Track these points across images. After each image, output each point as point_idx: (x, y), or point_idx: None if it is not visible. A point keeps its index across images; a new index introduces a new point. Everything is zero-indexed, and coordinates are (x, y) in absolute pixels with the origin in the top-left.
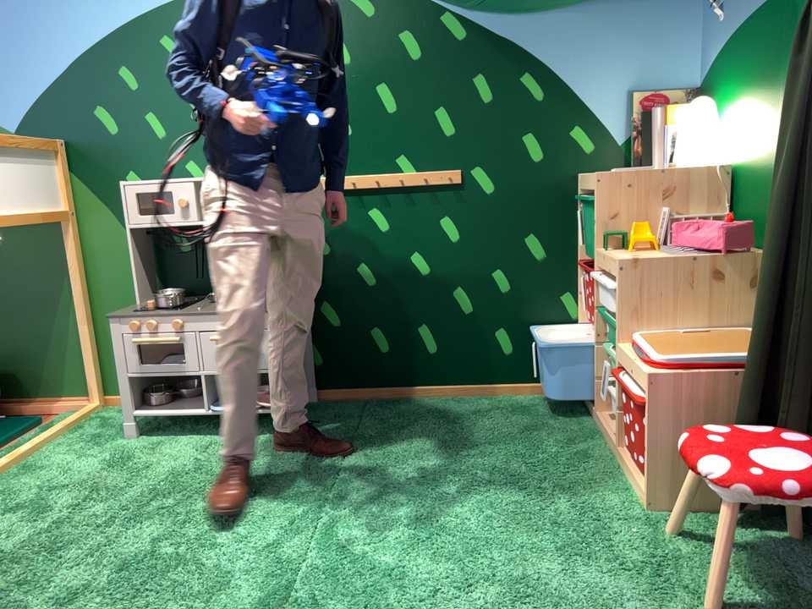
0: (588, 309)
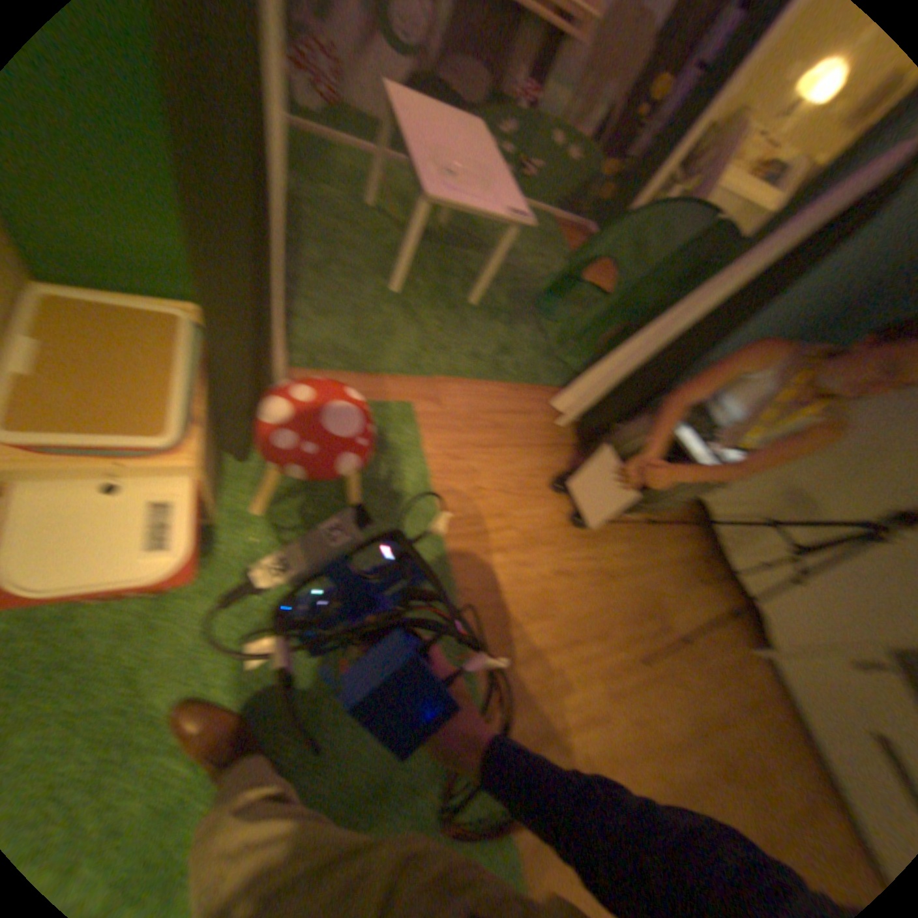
0: None
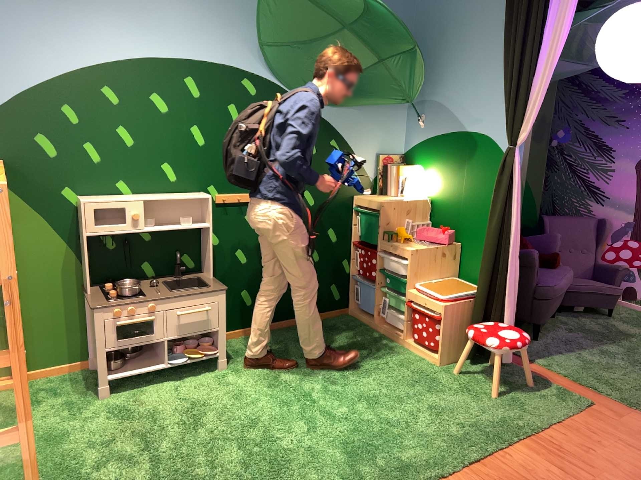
0: (363, 269)
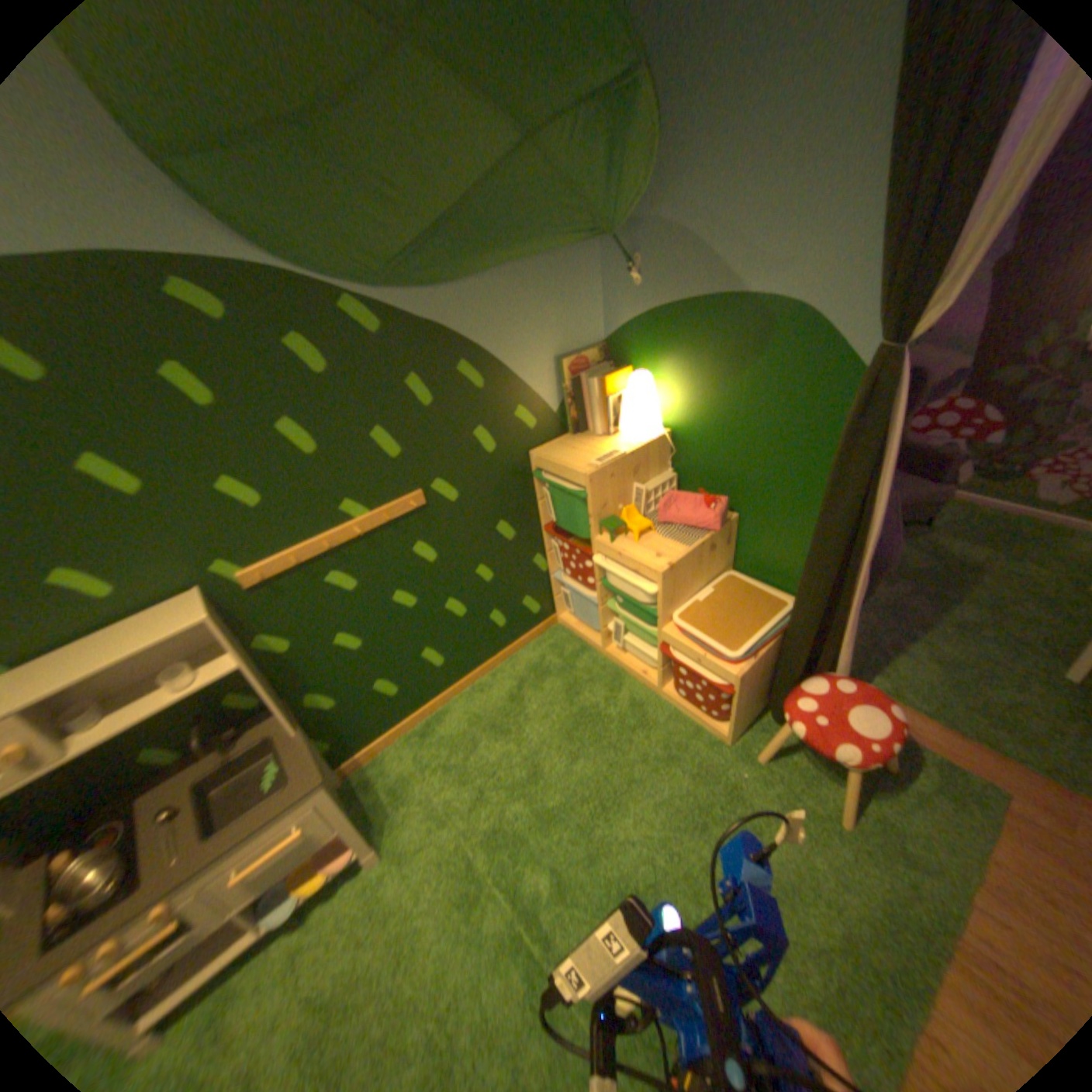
0: (573, 573)
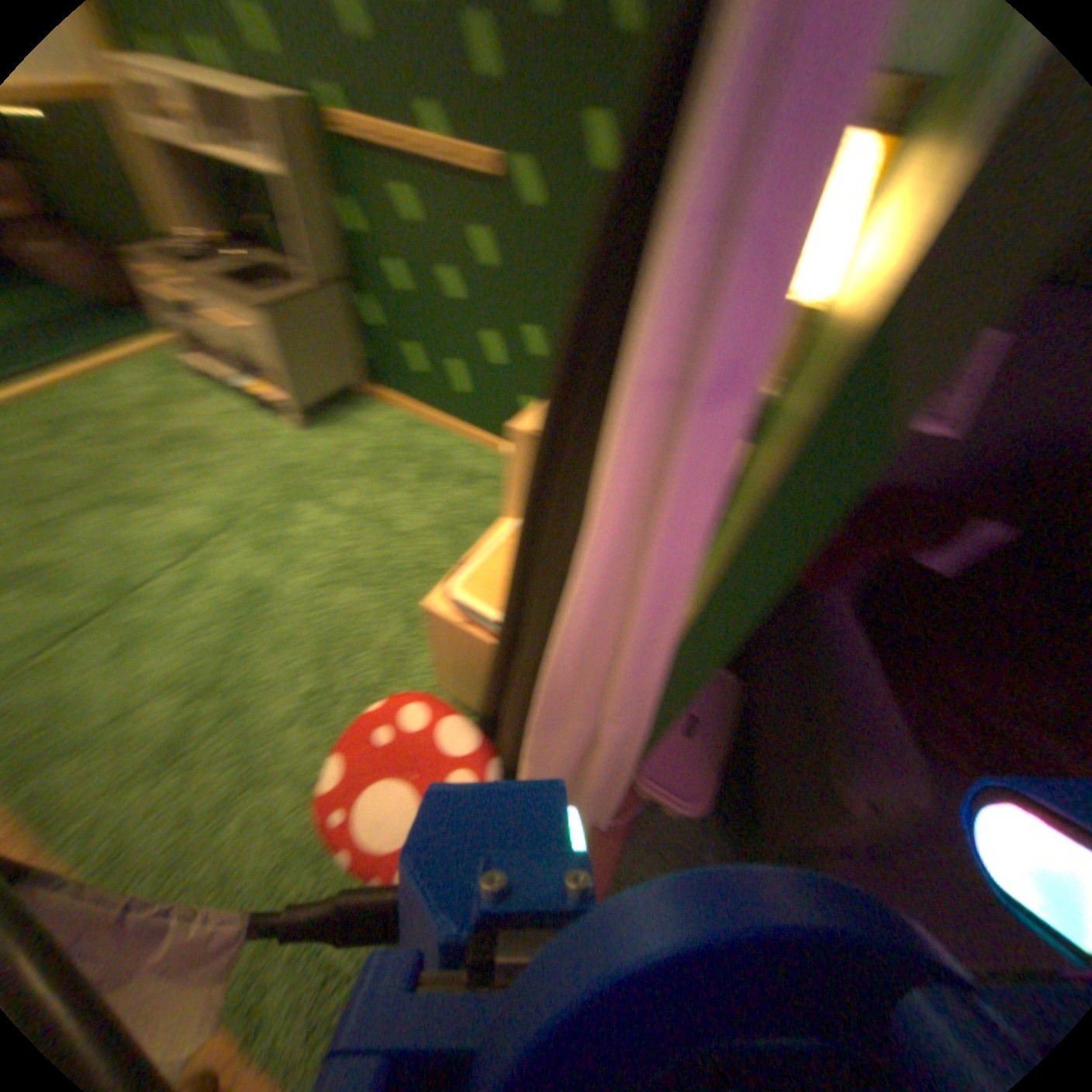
0: None
